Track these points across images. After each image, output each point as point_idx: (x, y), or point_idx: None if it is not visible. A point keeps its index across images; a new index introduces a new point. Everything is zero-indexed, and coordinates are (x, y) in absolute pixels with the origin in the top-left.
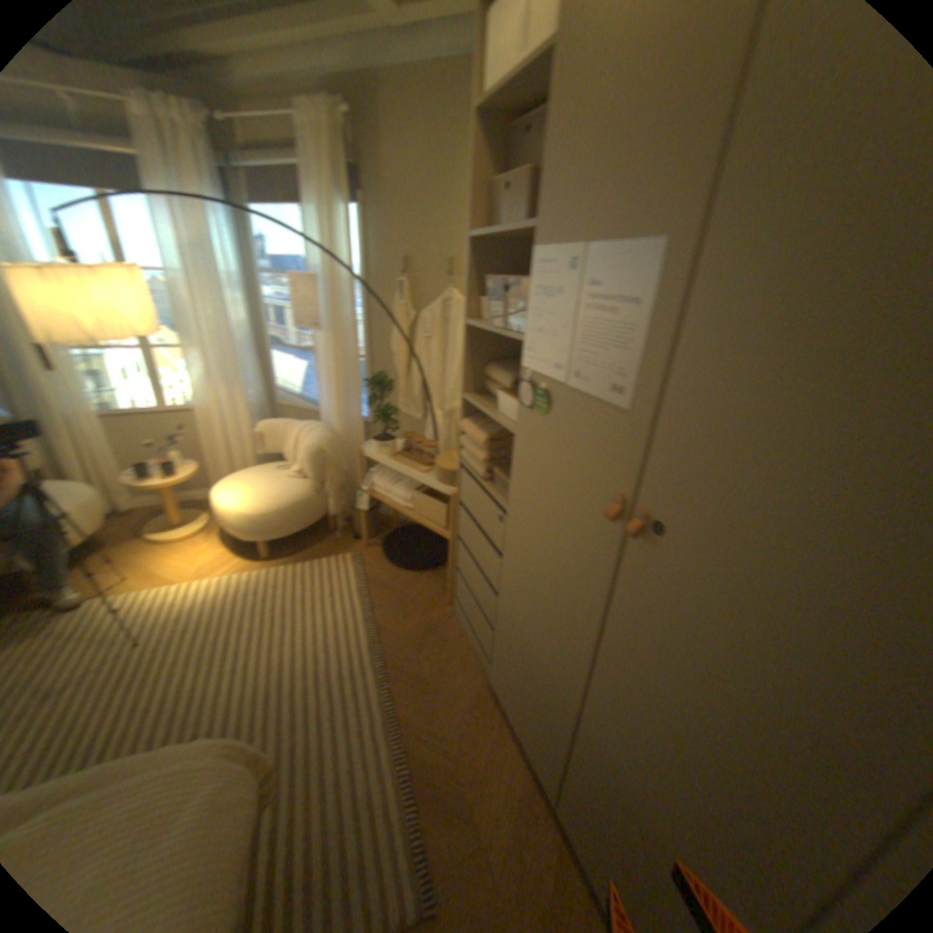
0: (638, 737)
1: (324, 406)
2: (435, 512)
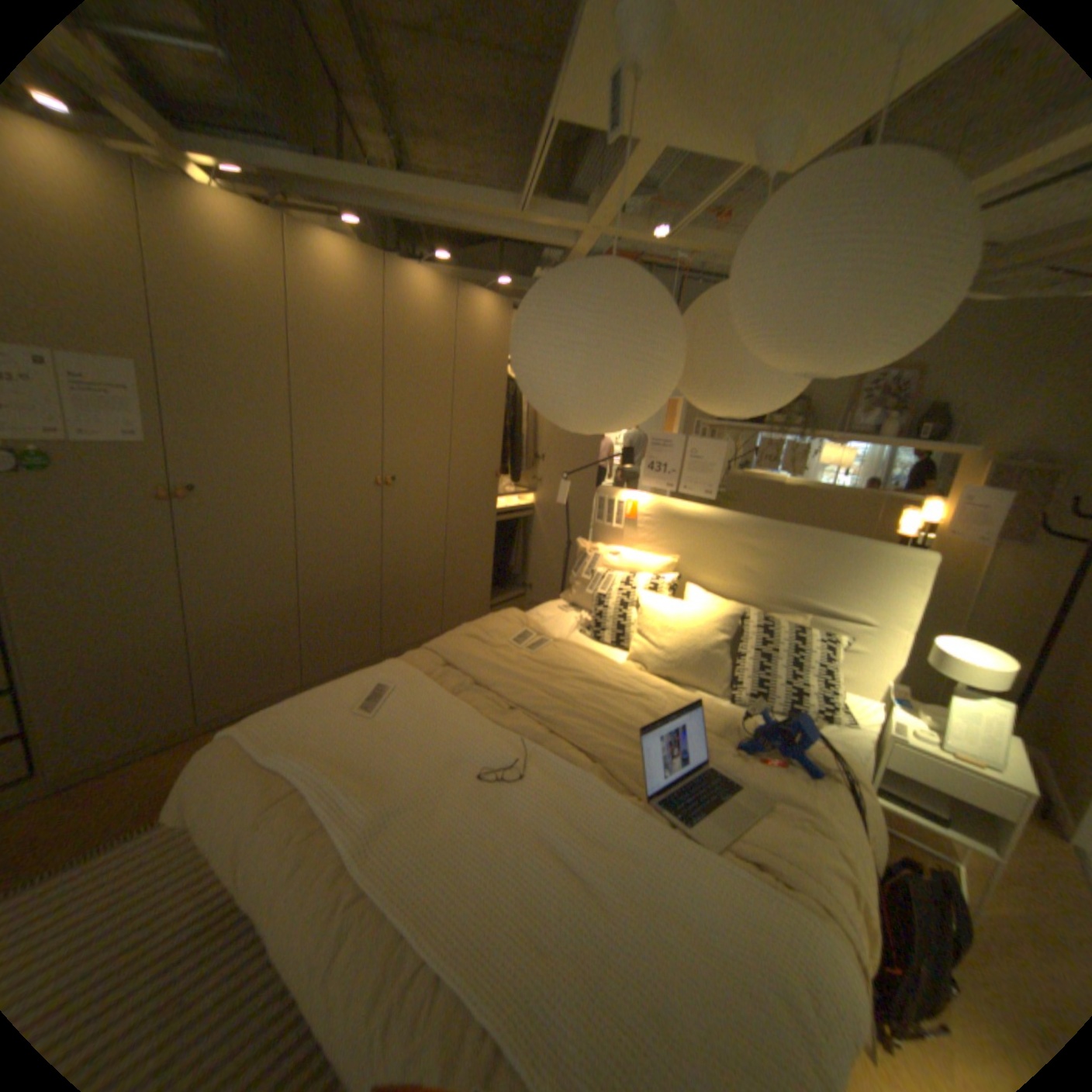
0: (224, 591)
1: None
2: None
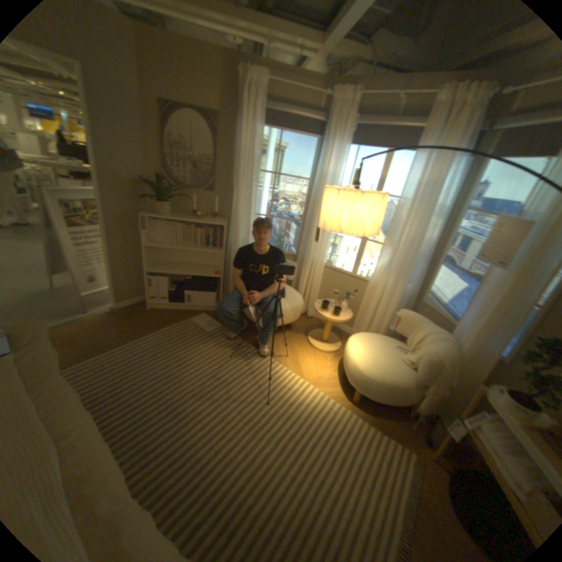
0: None
1: (467, 326)
2: None
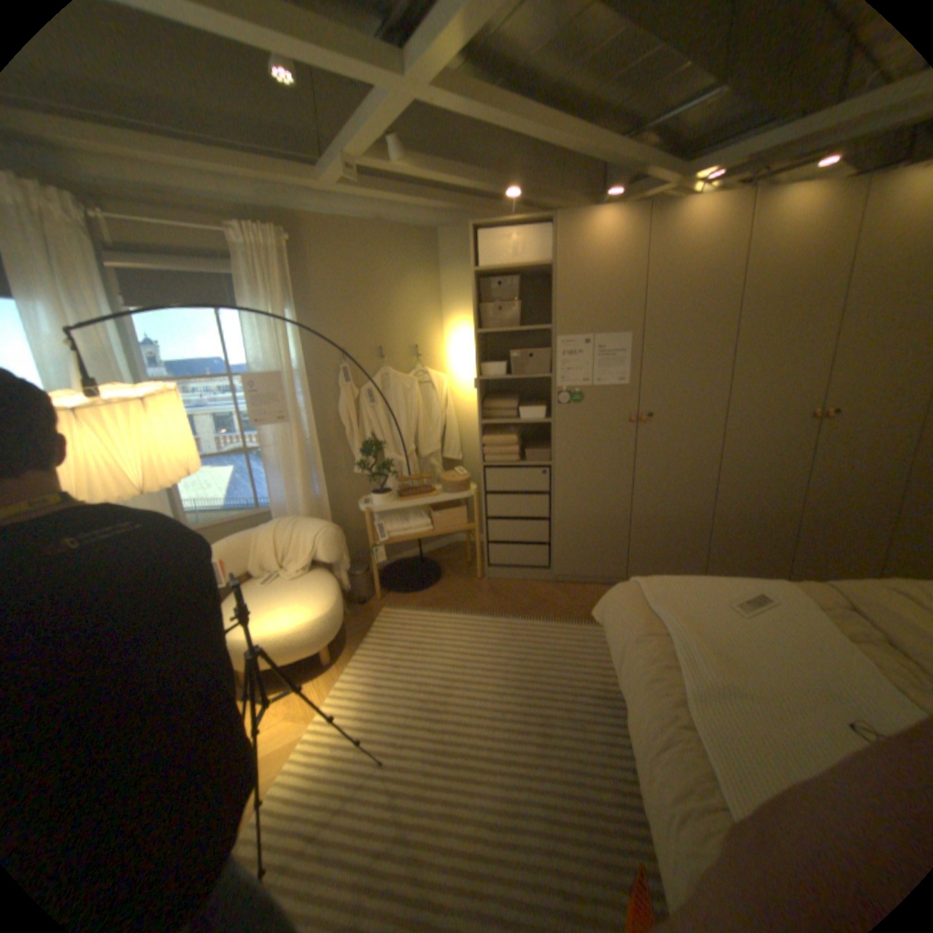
0: (659, 490)
1: (280, 498)
2: (457, 516)
